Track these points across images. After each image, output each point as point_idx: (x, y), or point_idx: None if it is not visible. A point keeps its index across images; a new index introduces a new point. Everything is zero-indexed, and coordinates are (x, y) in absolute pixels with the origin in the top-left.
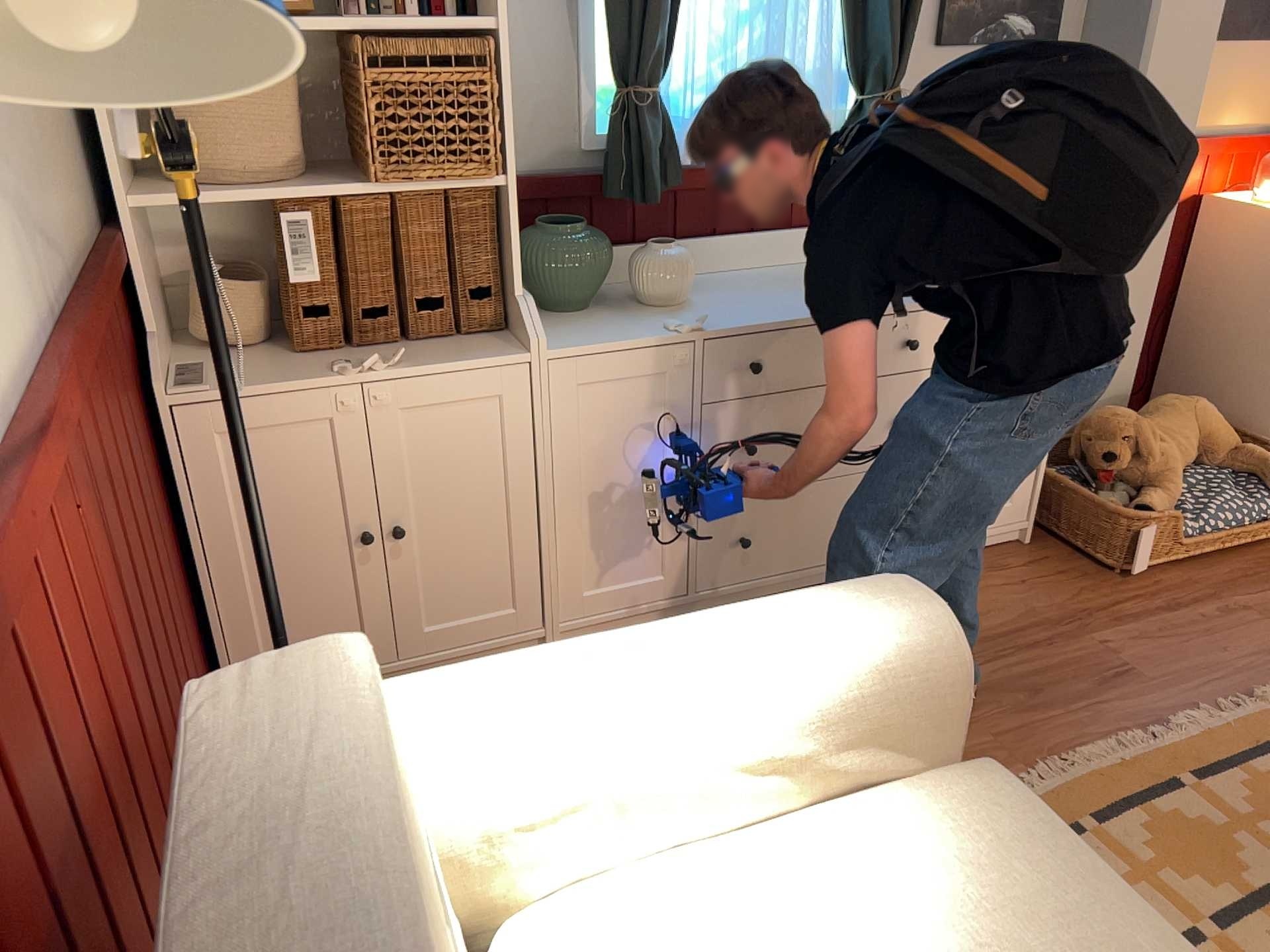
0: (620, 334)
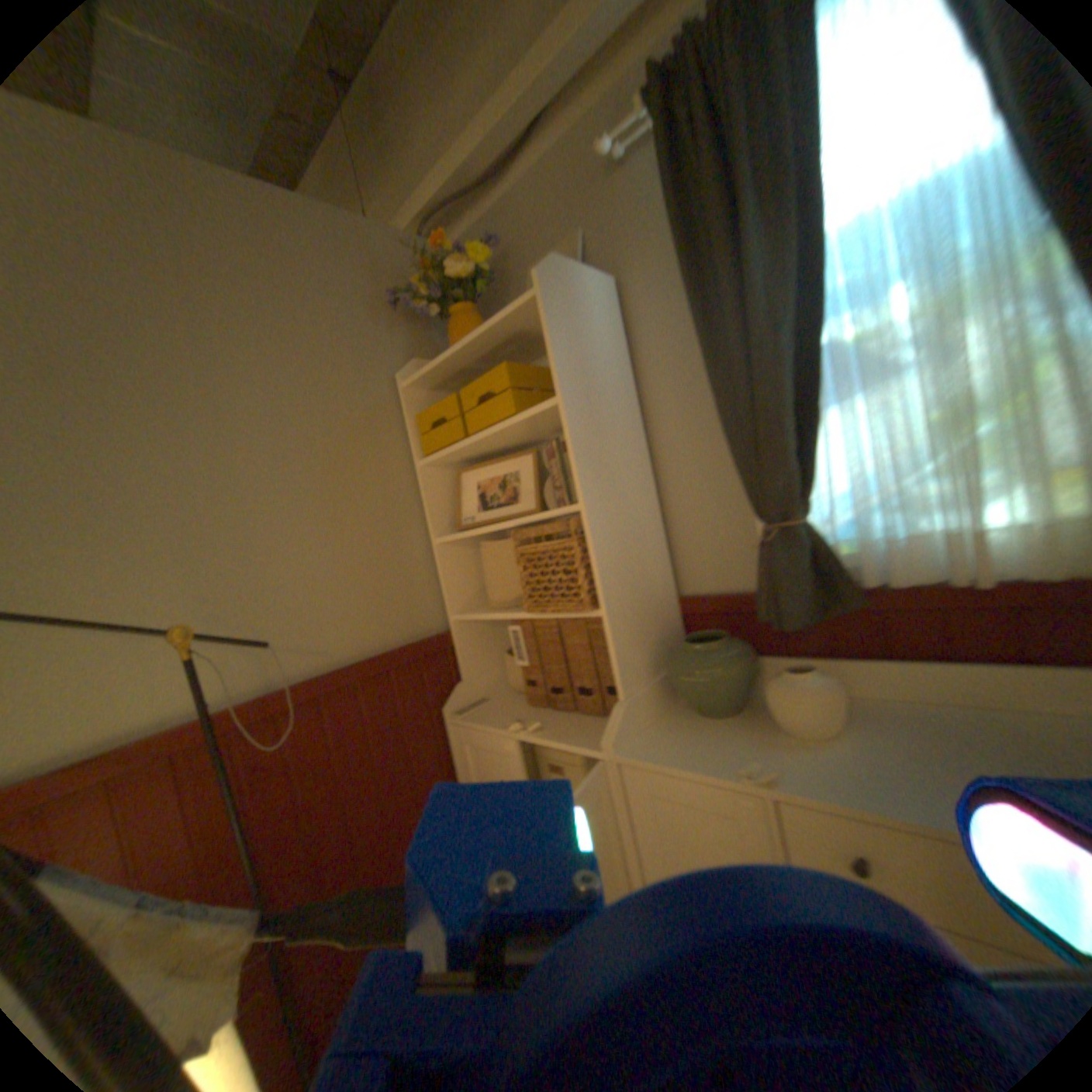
0: (700, 758)
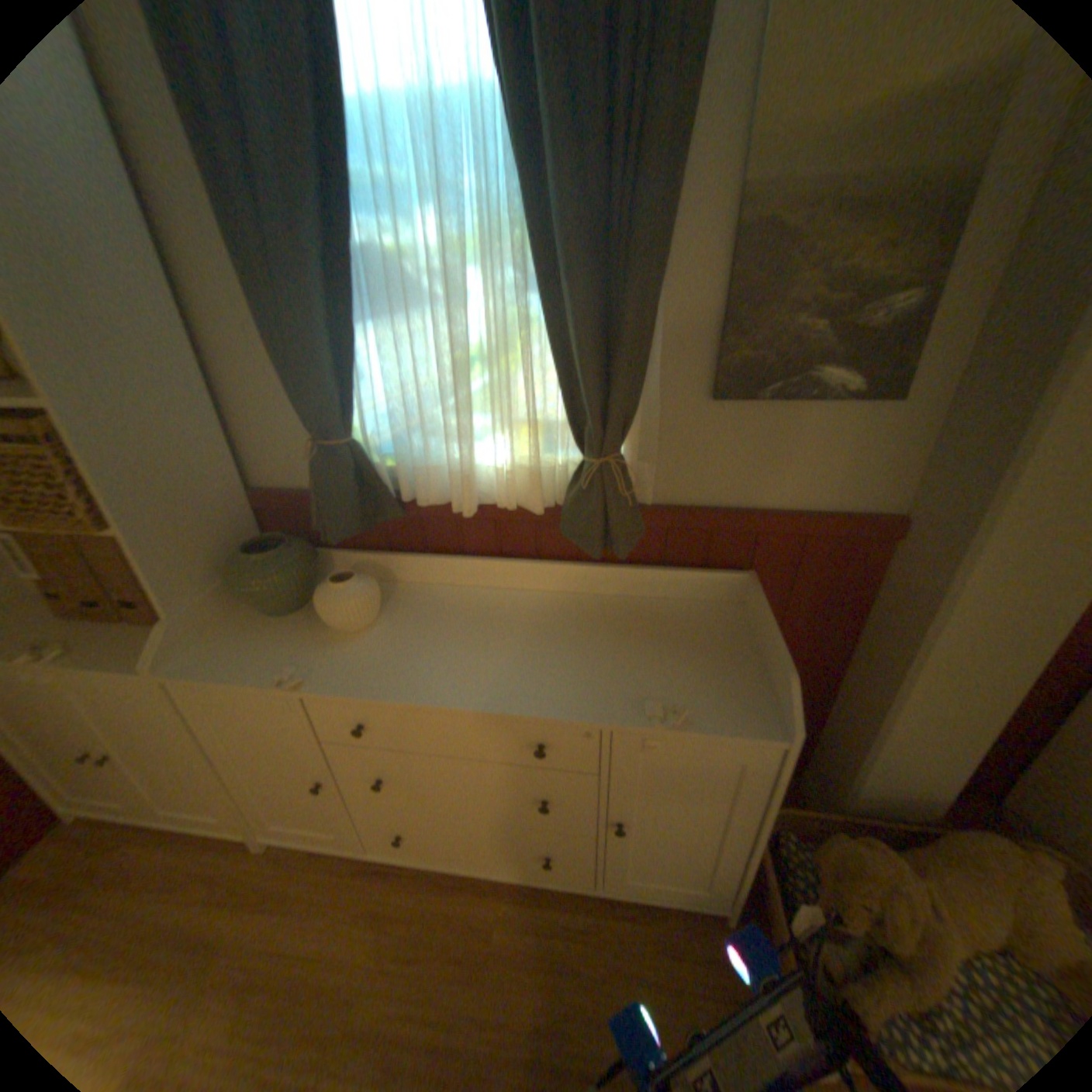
0: (241, 669)
